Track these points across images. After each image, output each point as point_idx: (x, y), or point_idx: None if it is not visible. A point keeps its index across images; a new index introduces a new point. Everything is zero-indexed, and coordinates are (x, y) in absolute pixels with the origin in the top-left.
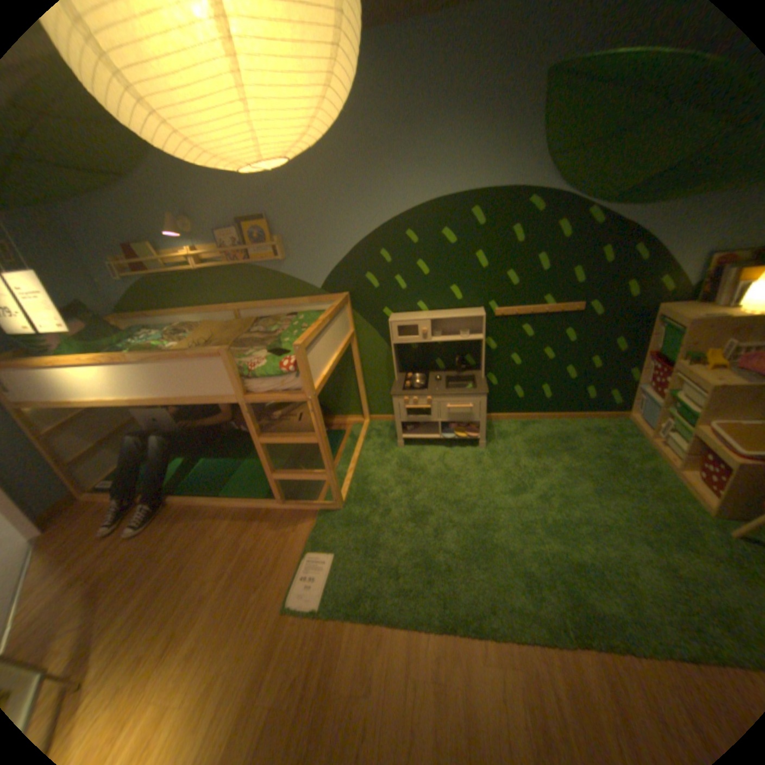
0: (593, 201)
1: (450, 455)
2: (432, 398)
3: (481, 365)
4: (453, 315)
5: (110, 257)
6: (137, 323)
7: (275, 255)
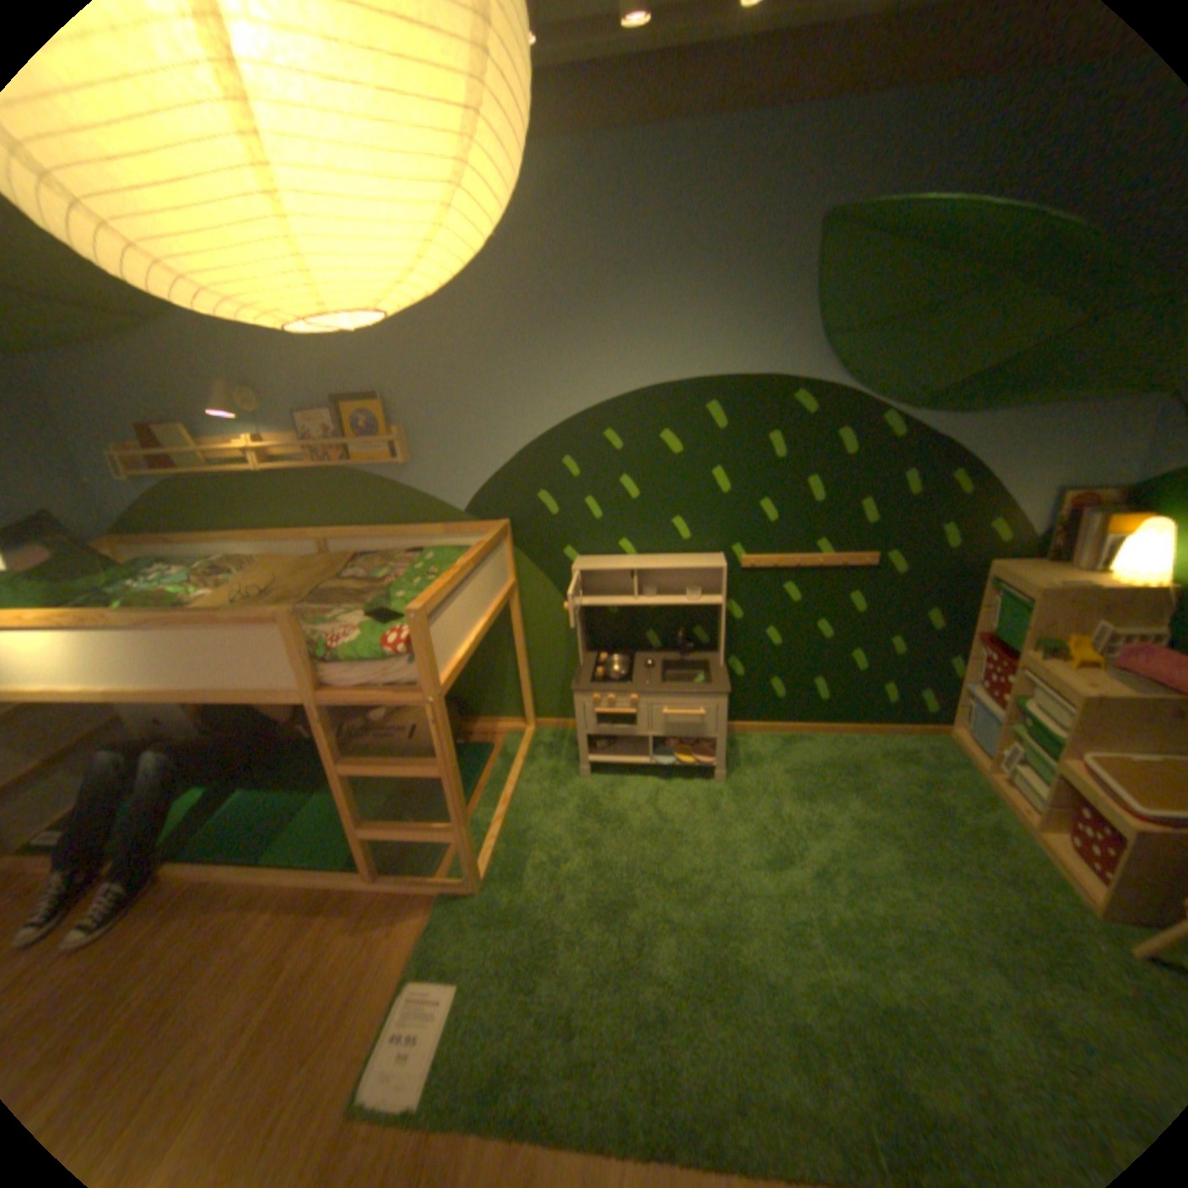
0: (889, 405)
1: (668, 793)
2: (640, 698)
3: (719, 644)
4: (676, 564)
5: (114, 443)
6: (149, 552)
7: (392, 455)
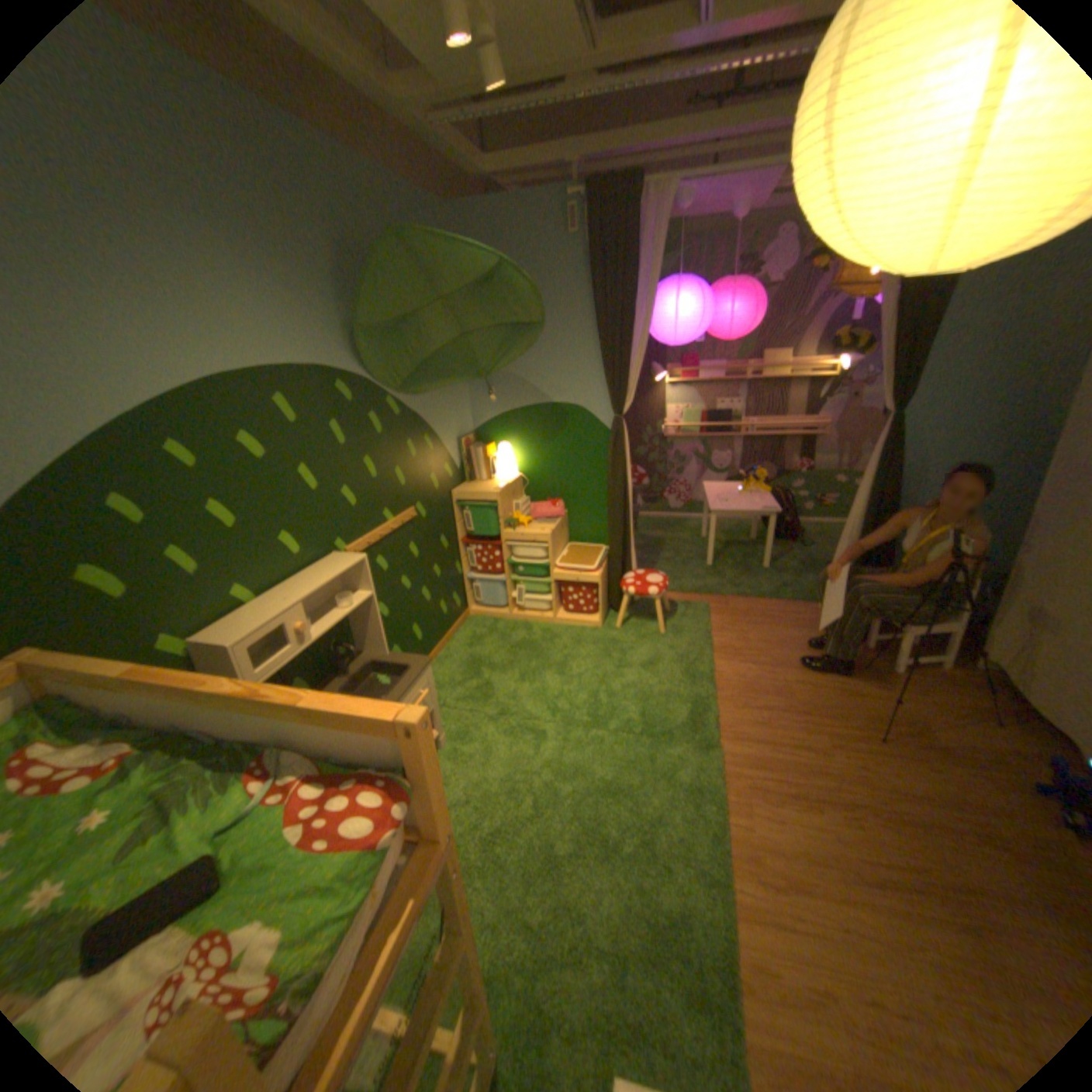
0: (386, 391)
1: None
2: None
3: (366, 639)
4: (320, 576)
5: None
6: None
7: None
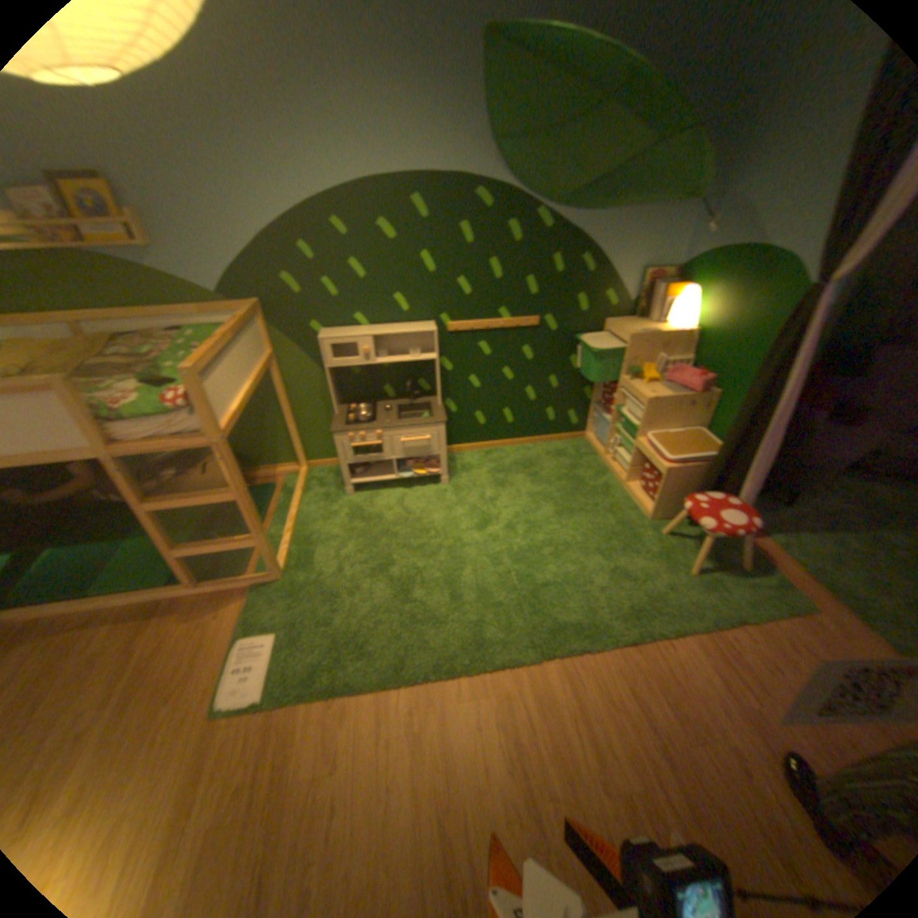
0: (541, 202)
1: (410, 496)
2: (384, 432)
3: (437, 390)
4: (400, 330)
5: None
6: None
7: (132, 237)
